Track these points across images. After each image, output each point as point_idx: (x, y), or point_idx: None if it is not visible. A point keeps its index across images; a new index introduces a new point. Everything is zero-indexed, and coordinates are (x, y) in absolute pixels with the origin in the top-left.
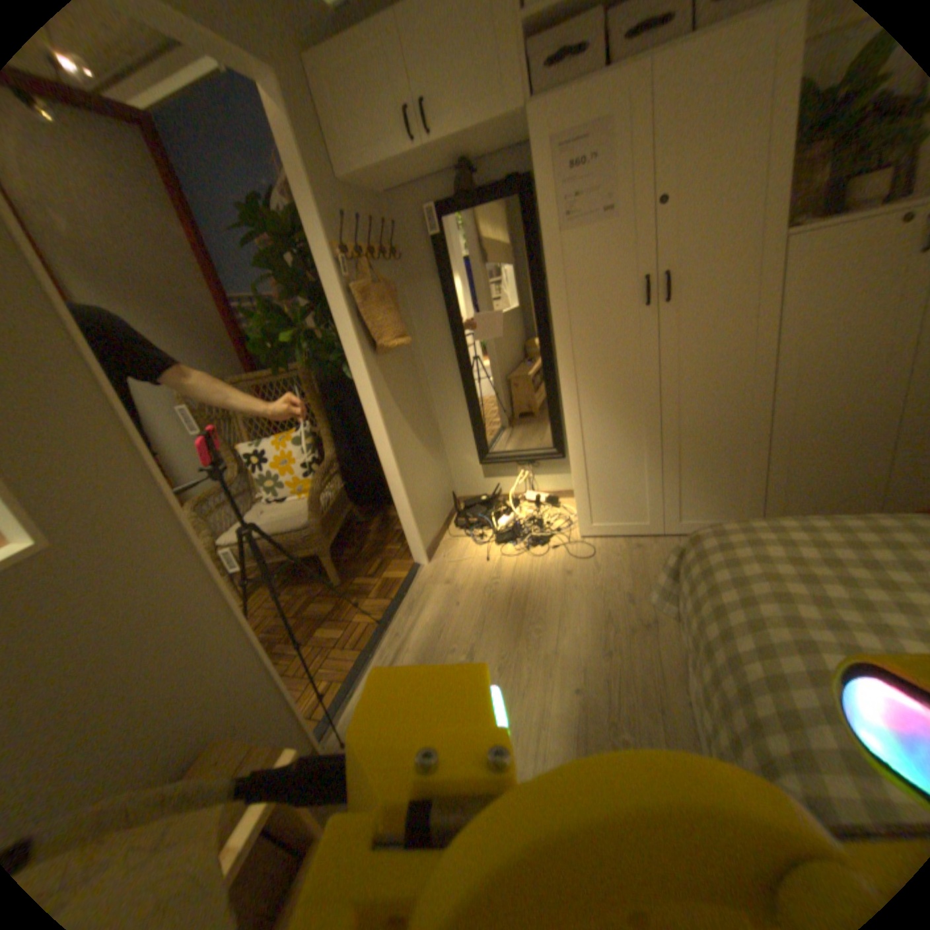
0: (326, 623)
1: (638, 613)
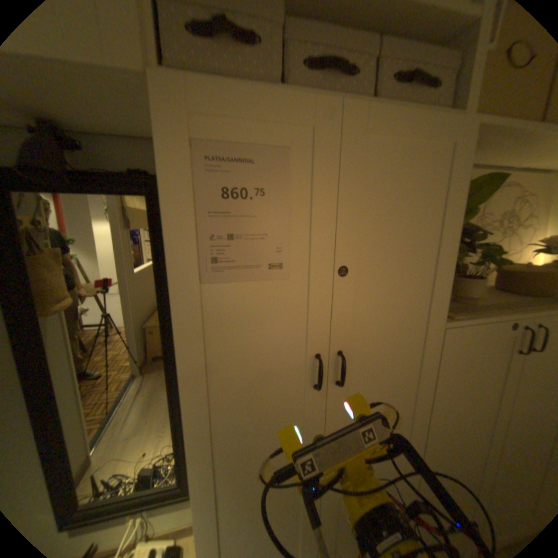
0: None
1: None
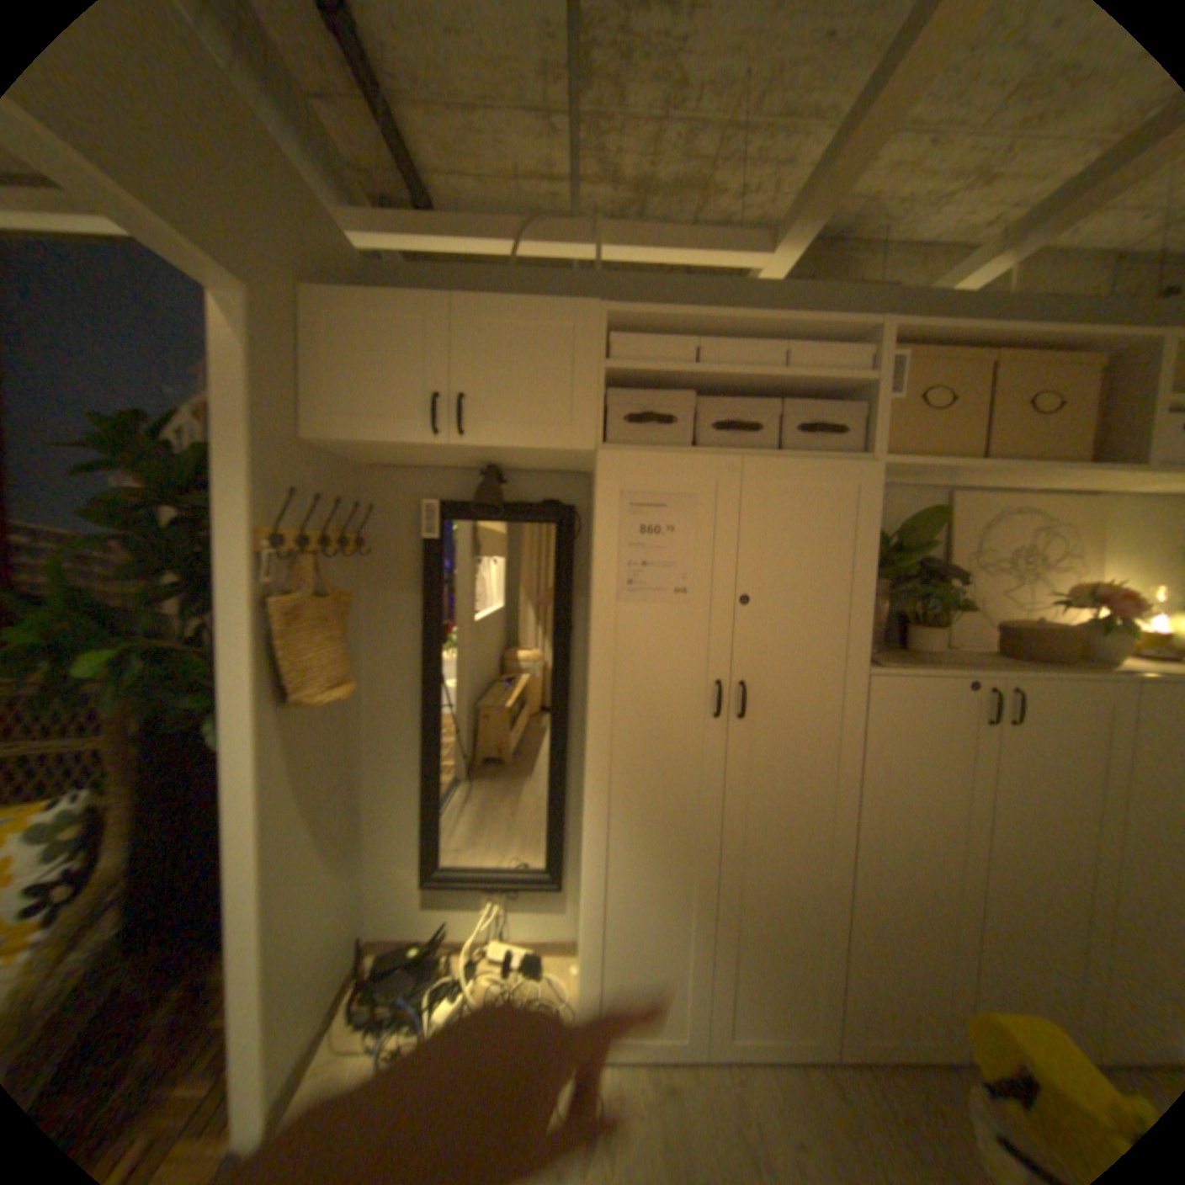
0: None
1: None
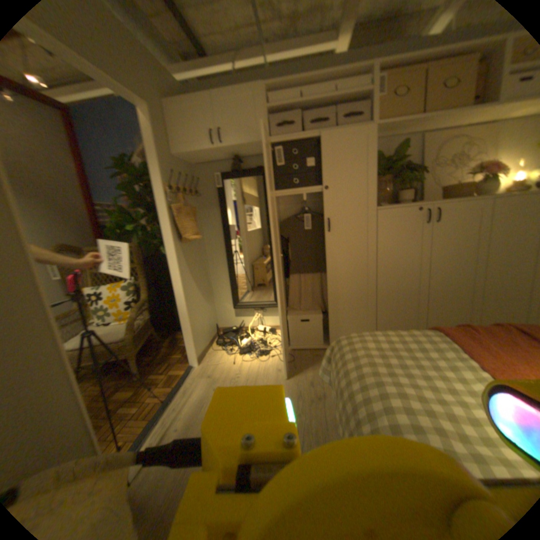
0: (126, 403)
1: (314, 390)
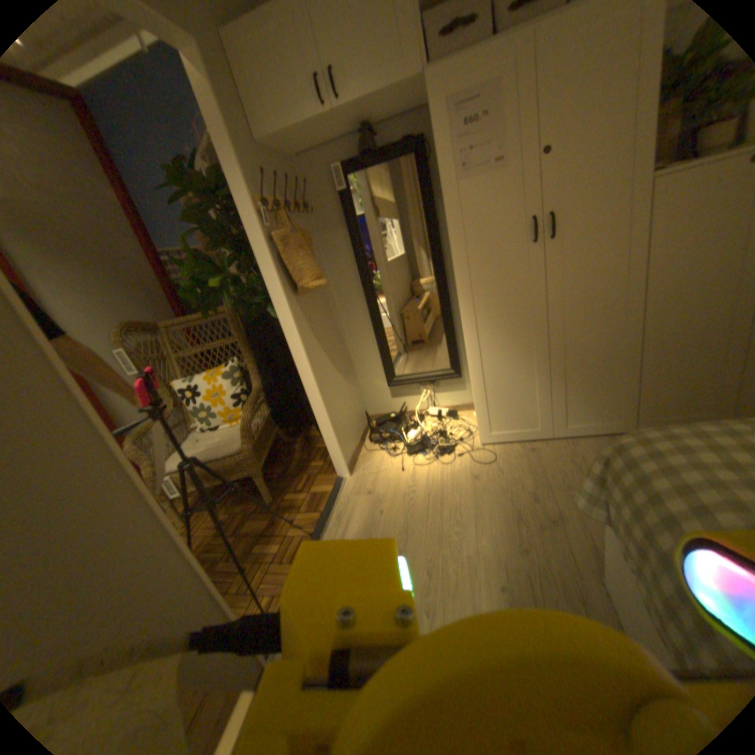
0: (263, 538)
1: (544, 510)
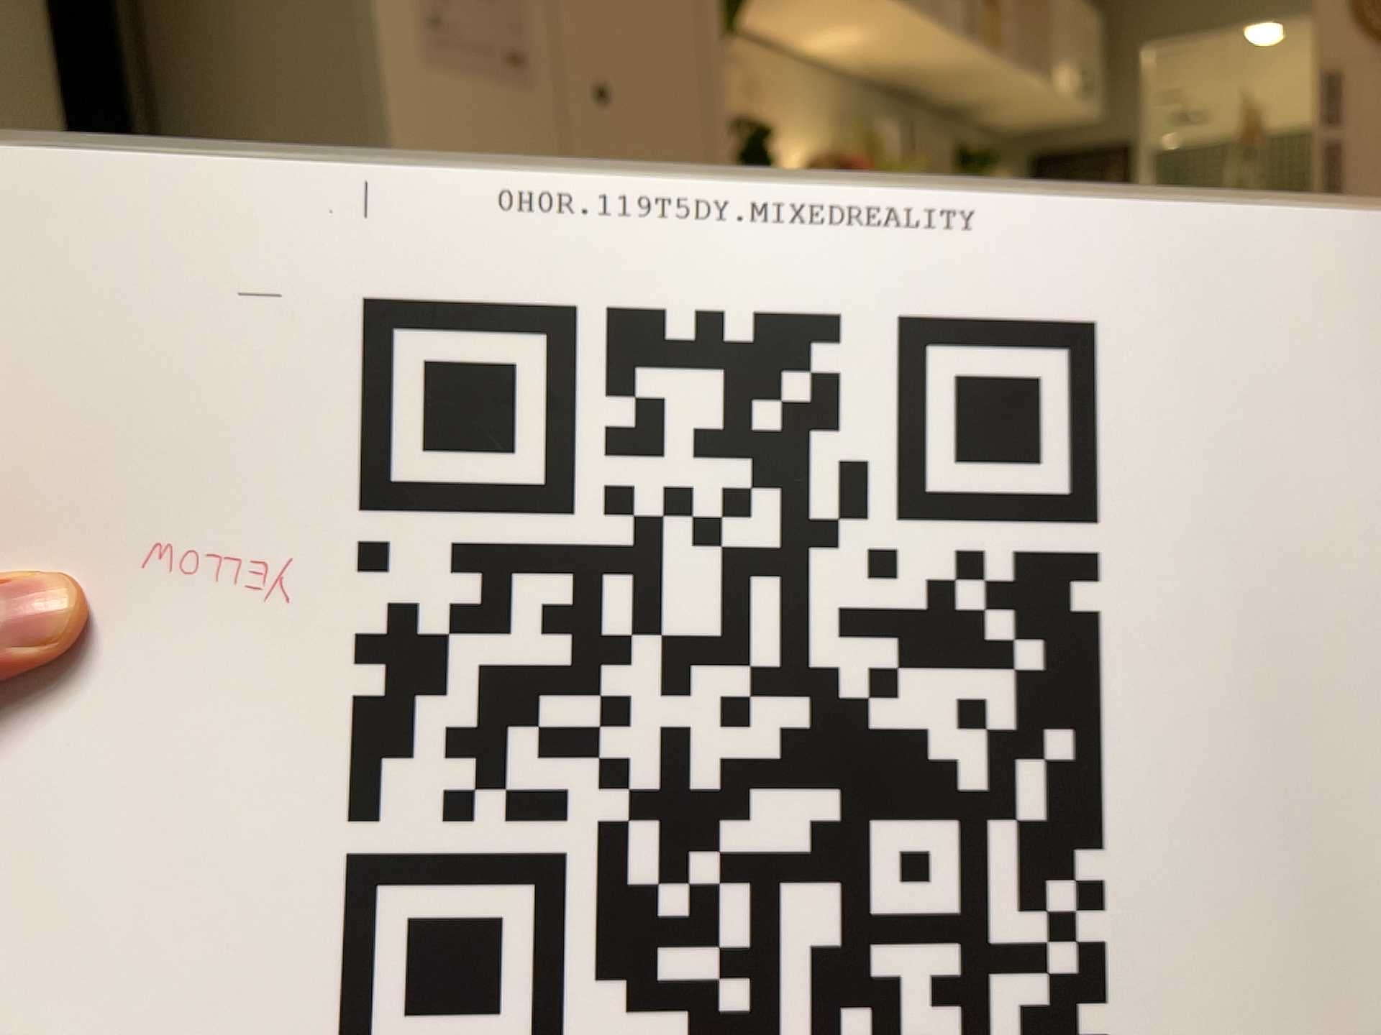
0: None
1: None
